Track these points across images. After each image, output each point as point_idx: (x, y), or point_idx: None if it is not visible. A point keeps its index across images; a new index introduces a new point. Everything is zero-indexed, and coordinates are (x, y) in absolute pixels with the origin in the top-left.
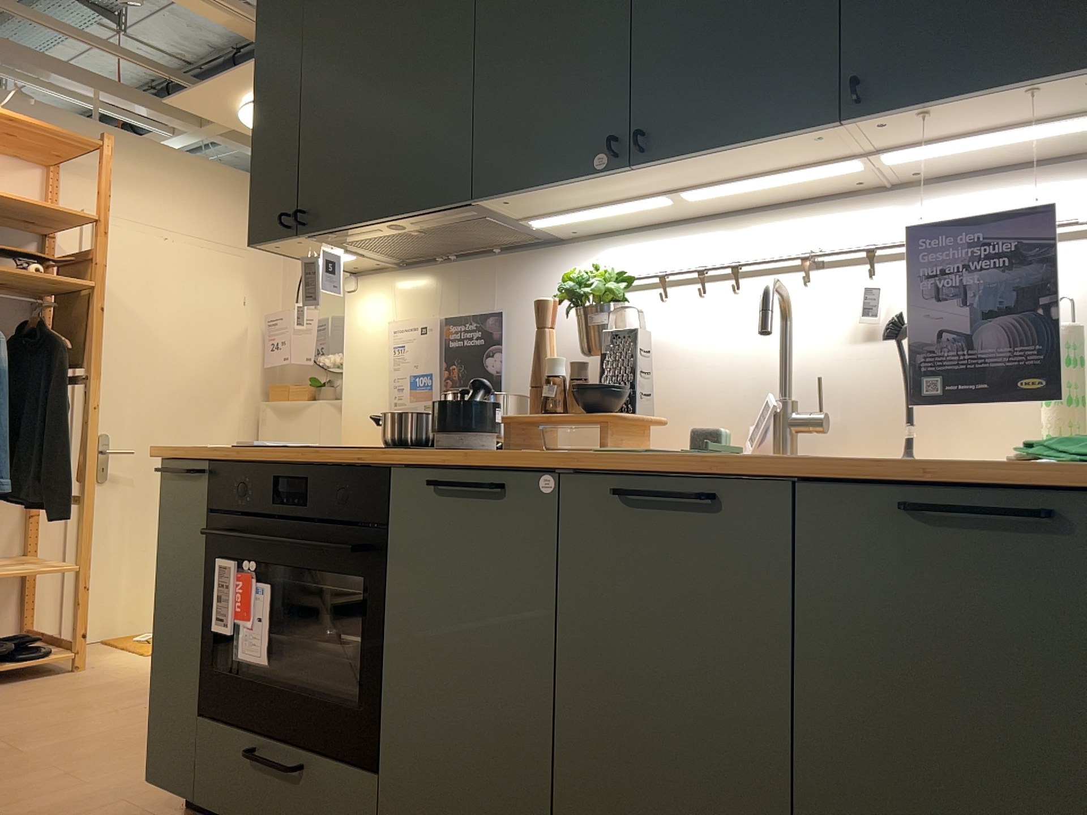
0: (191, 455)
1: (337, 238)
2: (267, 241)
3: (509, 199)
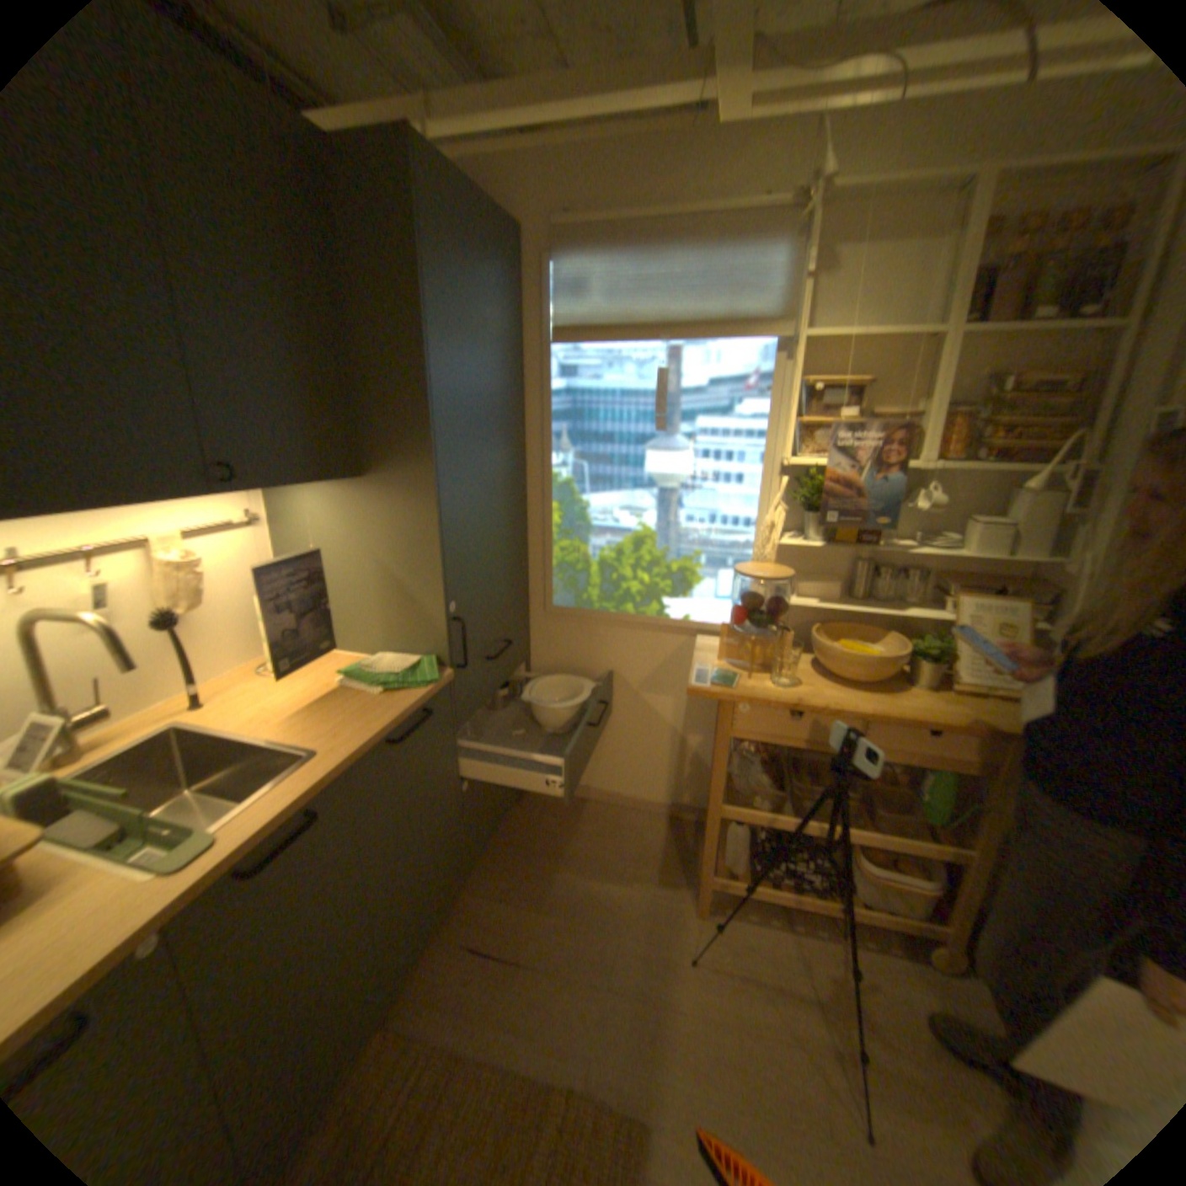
0: None
1: None
2: None
3: None
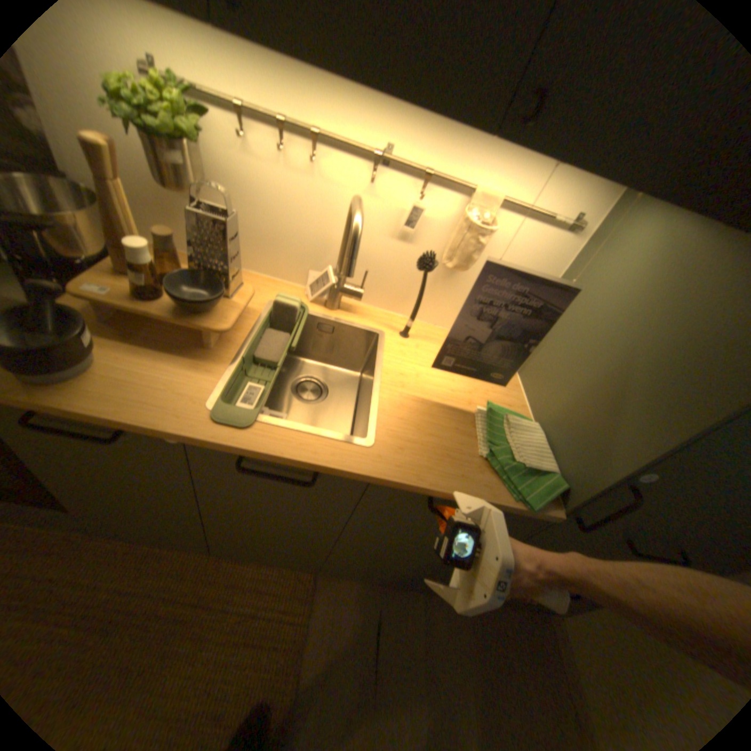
0: None
1: None
2: None
3: None
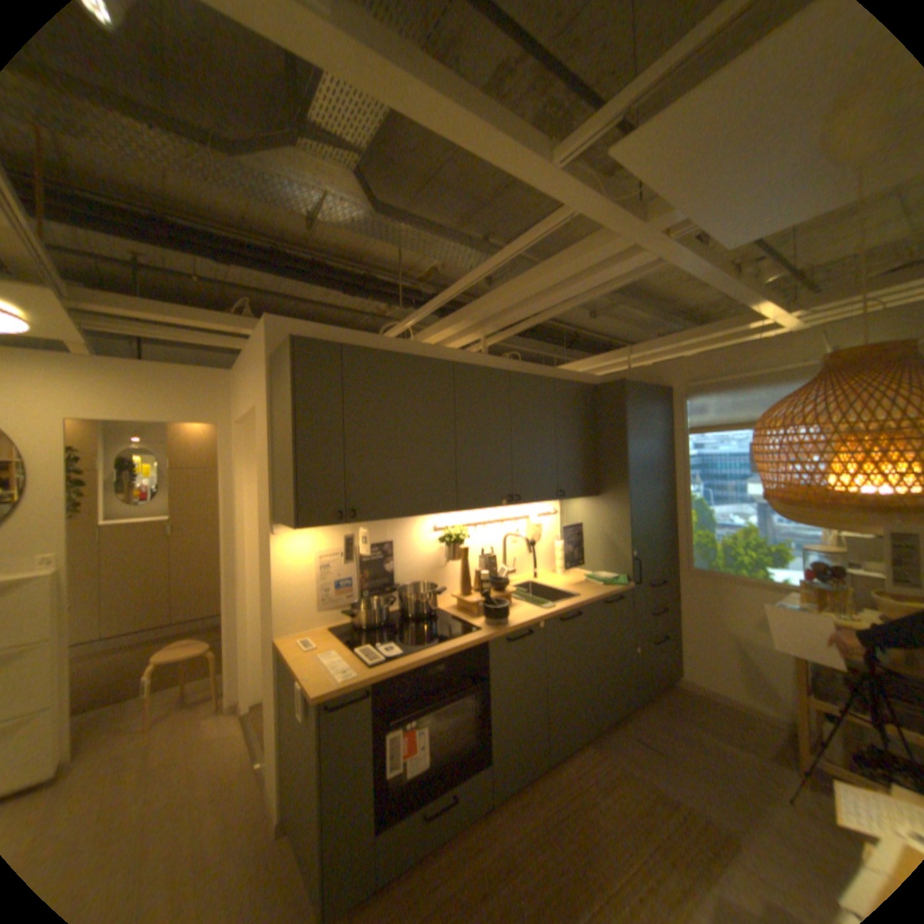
0: (358, 686)
1: (361, 522)
2: (311, 526)
3: (462, 510)
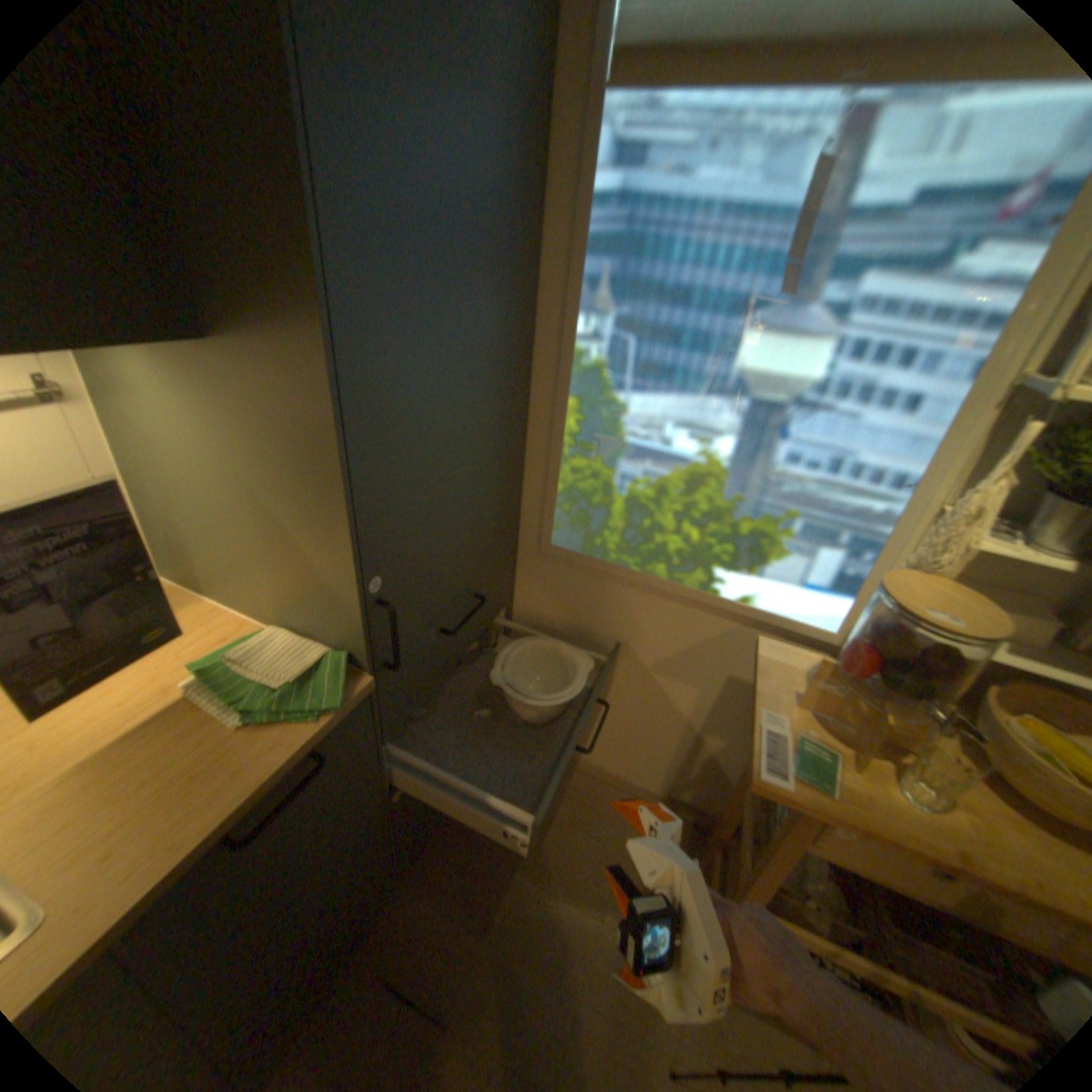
0: None
1: None
2: None
3: None
